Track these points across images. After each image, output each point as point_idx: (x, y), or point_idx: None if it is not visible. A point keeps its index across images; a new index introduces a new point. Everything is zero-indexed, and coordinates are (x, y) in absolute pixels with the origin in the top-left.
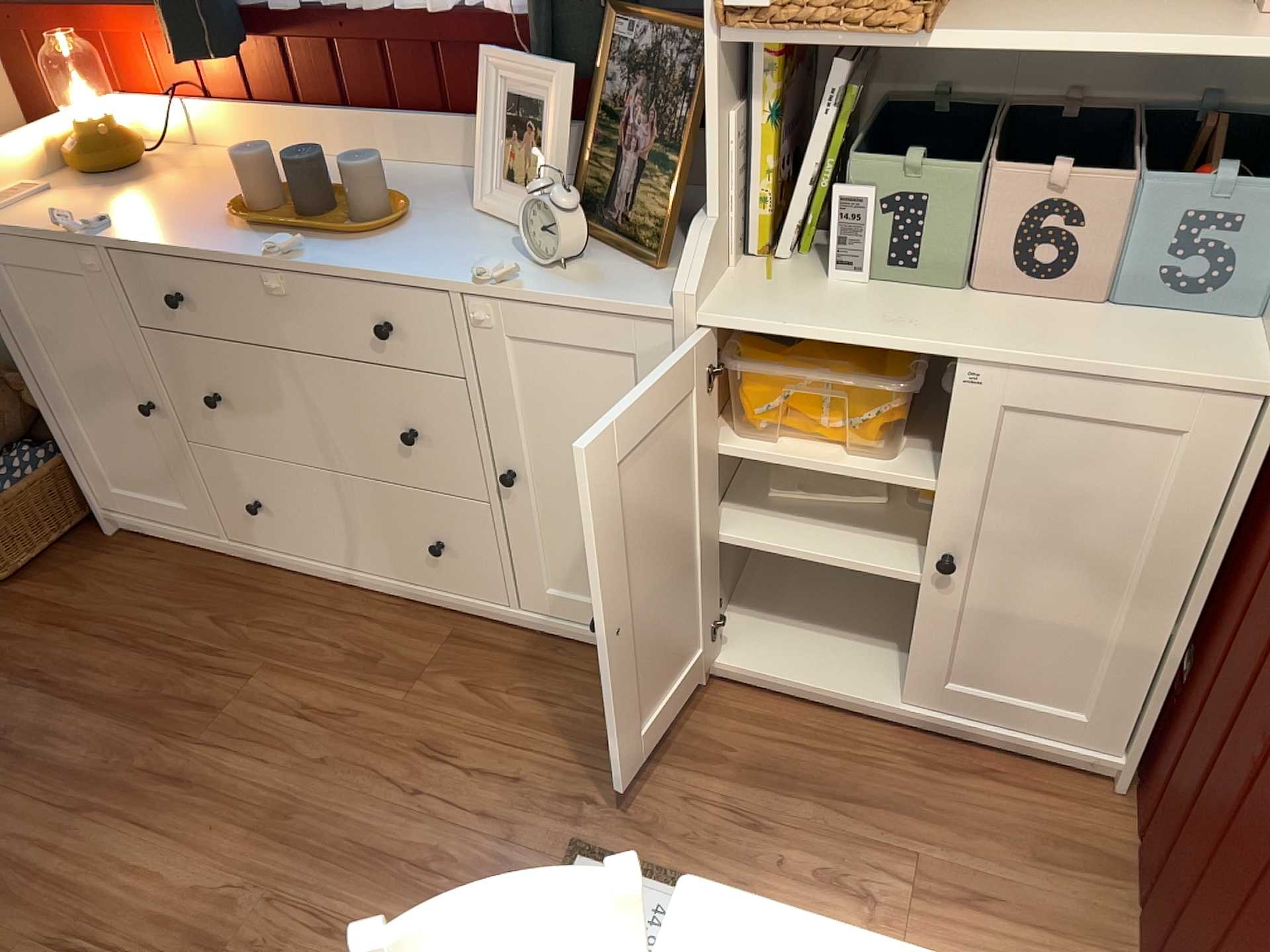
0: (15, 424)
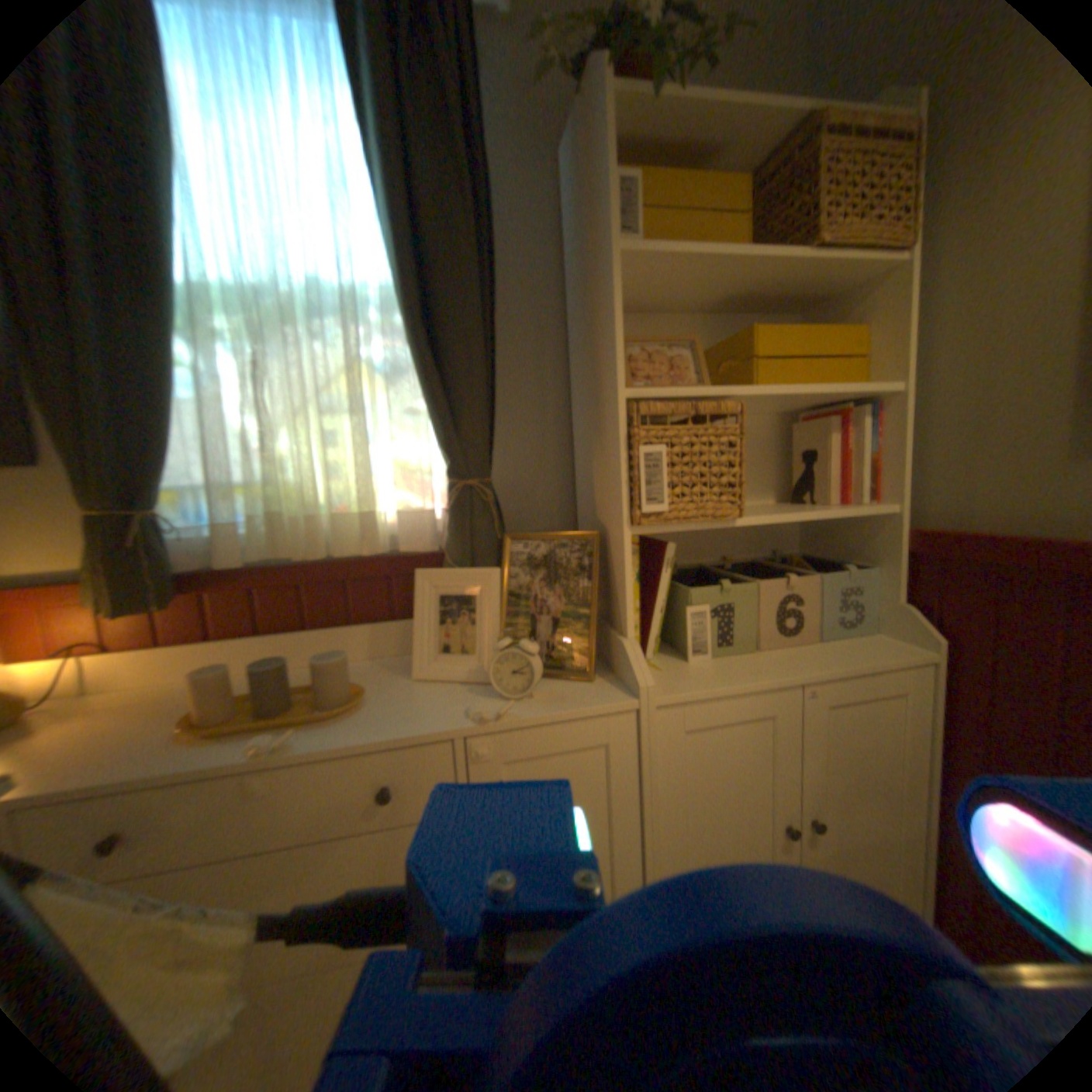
0: None
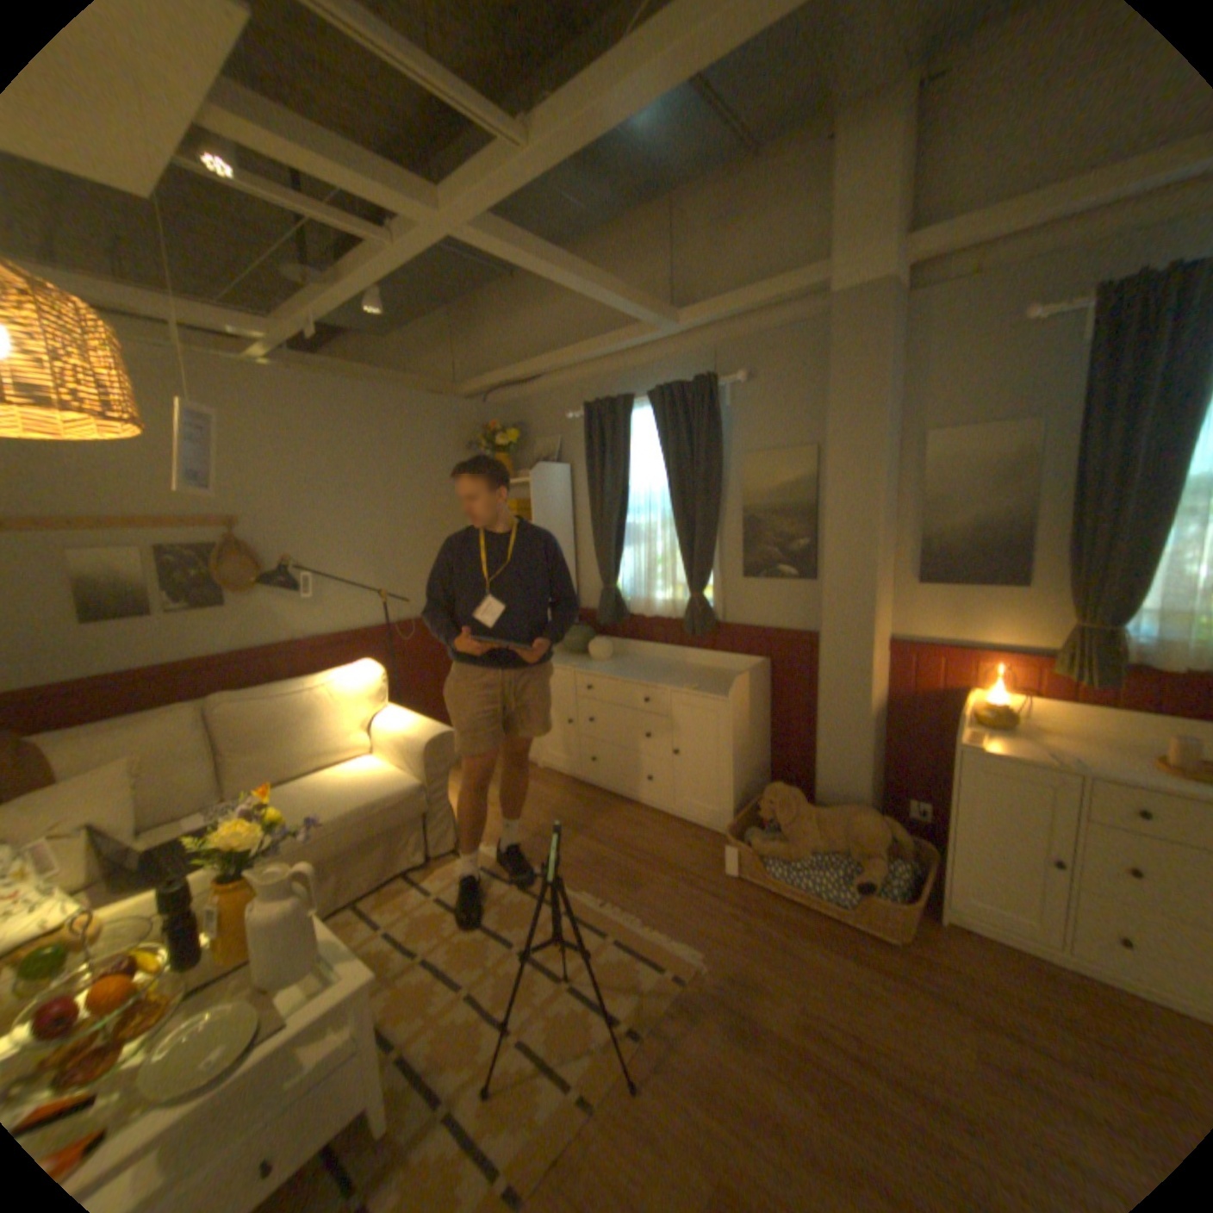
0: (884, 844)
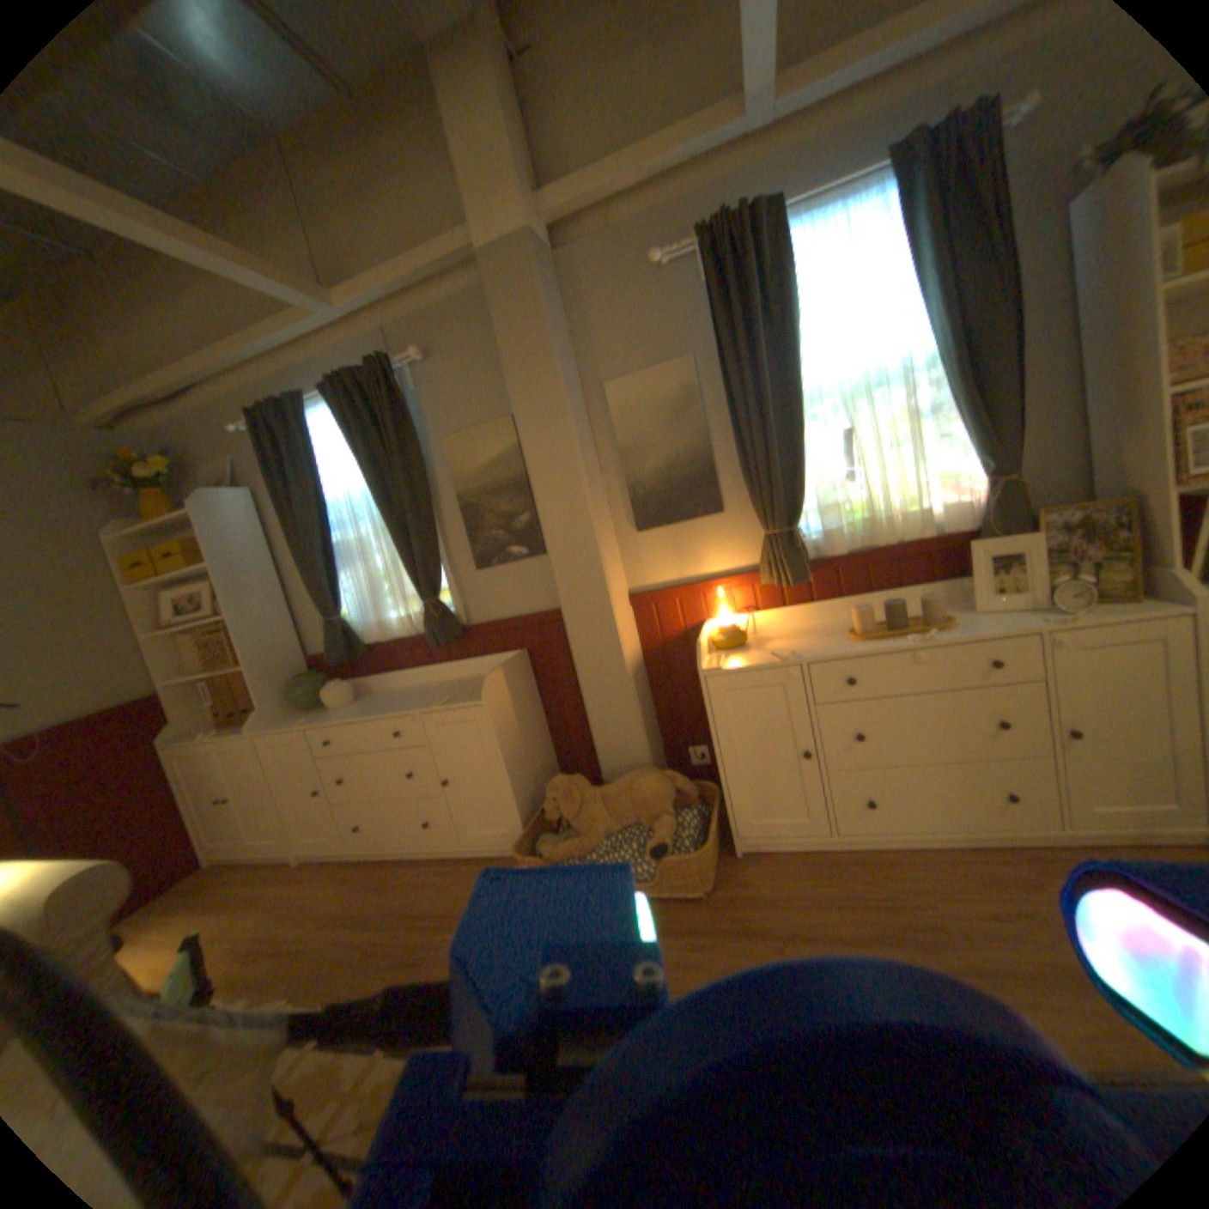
0: (668, 797)
